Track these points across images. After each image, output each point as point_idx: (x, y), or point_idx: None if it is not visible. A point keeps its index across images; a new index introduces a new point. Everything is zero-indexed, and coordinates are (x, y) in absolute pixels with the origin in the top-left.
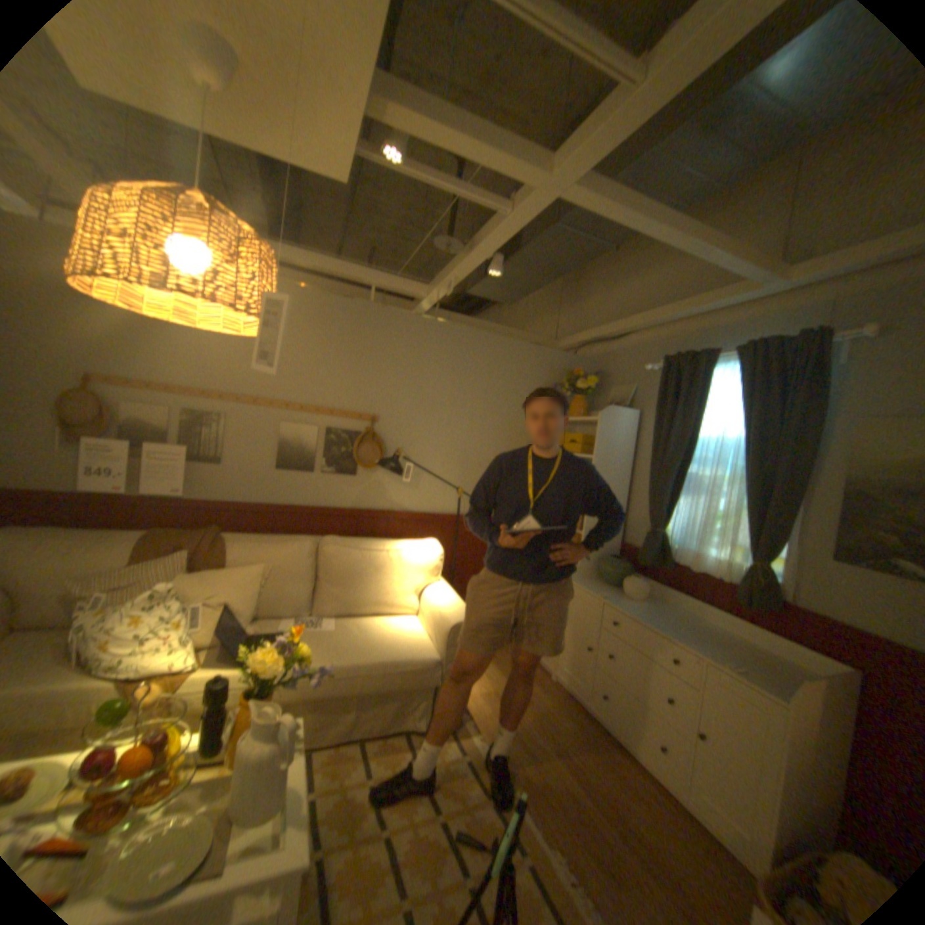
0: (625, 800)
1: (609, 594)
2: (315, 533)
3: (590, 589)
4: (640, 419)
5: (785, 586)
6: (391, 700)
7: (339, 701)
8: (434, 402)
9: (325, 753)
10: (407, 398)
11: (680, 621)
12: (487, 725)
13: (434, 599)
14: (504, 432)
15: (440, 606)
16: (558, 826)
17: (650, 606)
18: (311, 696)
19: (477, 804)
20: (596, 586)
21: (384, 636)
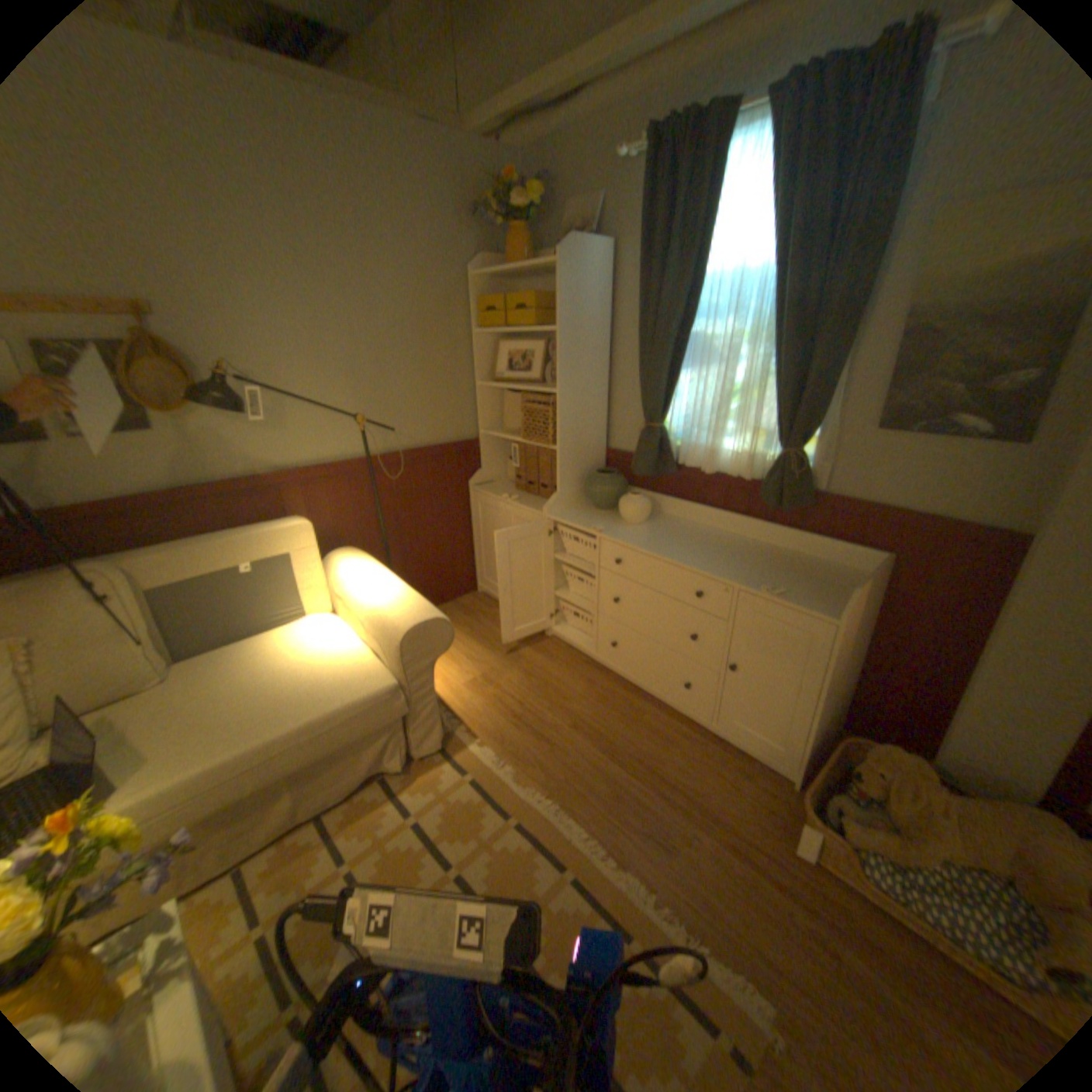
0: (653, 749)
1: (603, 523)
2: (115, 542)
3: (579, 522)
4: (617, 254)
5: (815, 472)
6: (339, 754)
7: (253, 792)
8: (264, 256)
9: (260, 853)
10: (200, 250)
11: (692, 537)
12: (481, 719)
13: (366, 594)
14: (410, 303)
15: (377, 603)
16: (590, 811)
17: (654, 526)
18: (198, 812)
19: (491, 829)
20: (585, 514)
21: (301, 673)
